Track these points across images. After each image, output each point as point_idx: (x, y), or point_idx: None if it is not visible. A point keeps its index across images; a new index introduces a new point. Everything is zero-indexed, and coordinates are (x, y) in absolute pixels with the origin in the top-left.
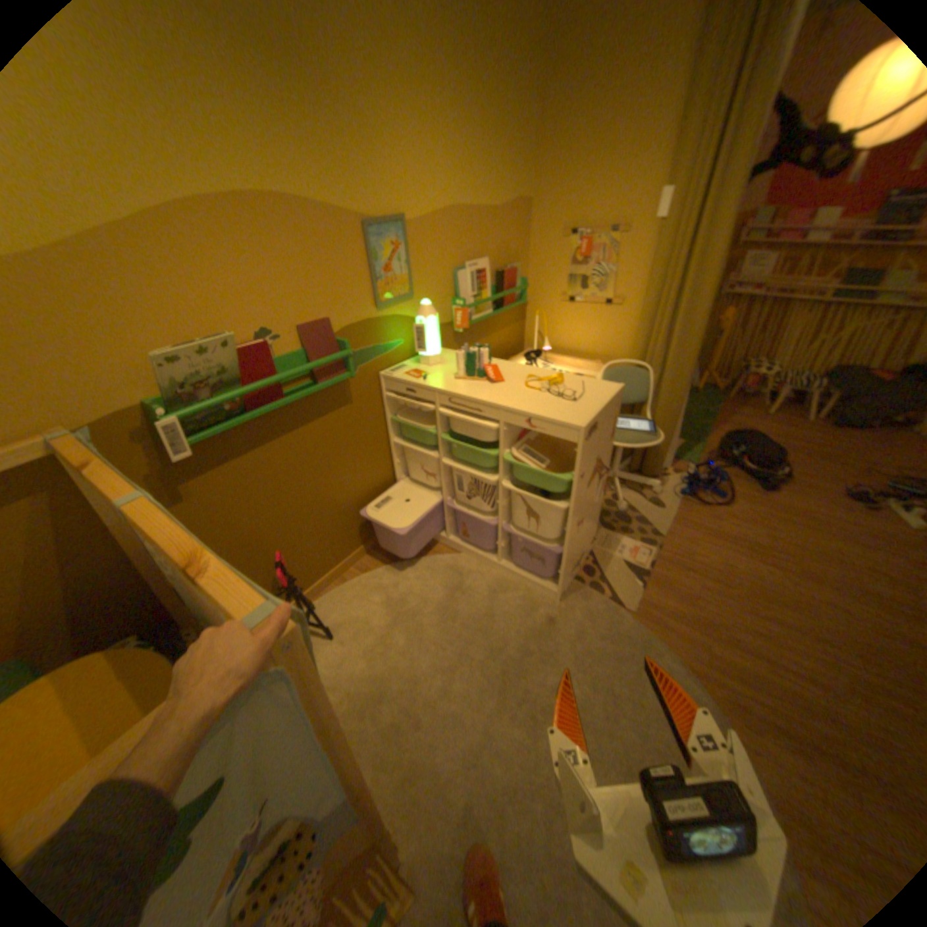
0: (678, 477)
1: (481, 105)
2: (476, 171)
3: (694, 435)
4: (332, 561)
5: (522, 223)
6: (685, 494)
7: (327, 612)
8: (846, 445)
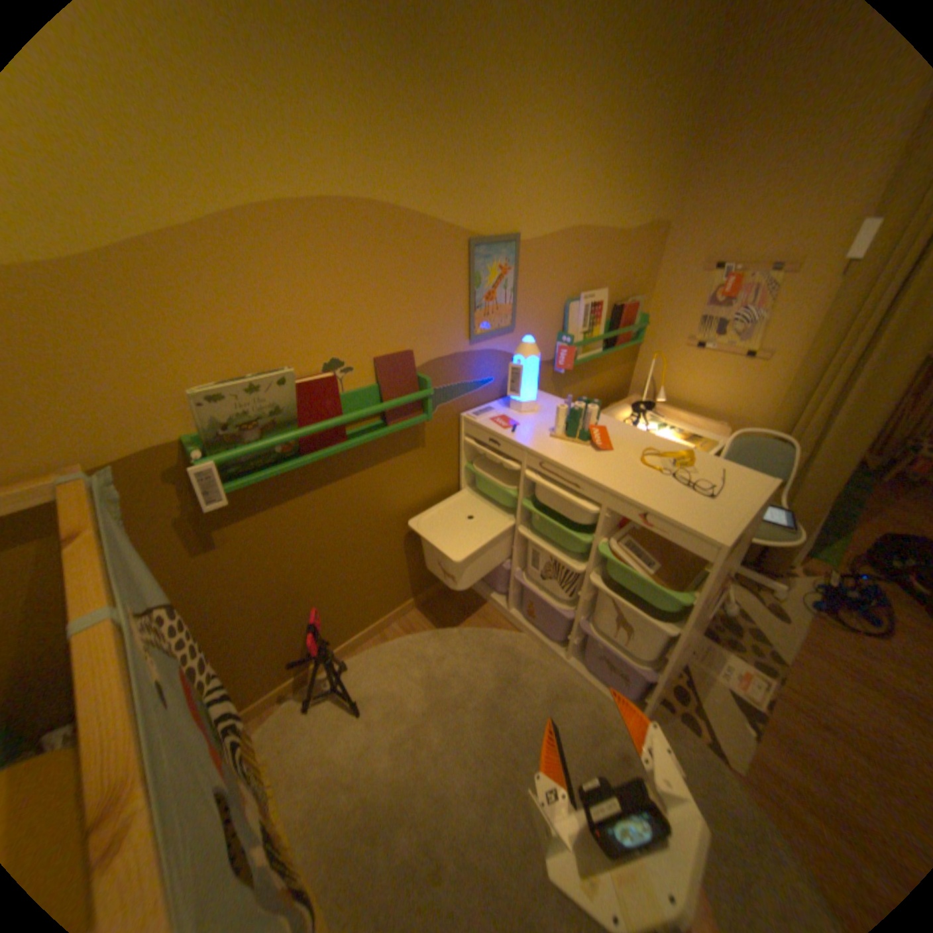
0: (811, 582)
1: (635, 107)
2: (614, 186)
3: (834, 527)
4: (375, 615)
5: (655, 249)
6: (821, 609)
7: (359, 678)
8: None
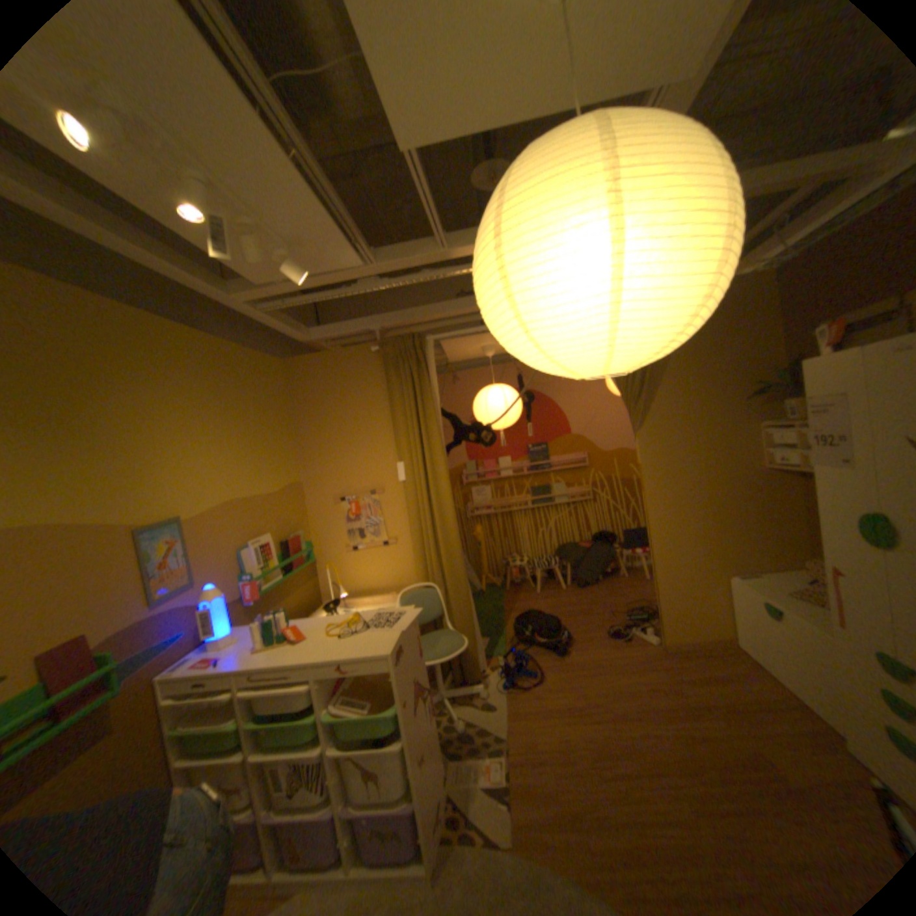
0: (497, 675)
1: (248, 432)
2: (250, 472)
3: (495, 631)
4: None
5: (298, 500)
6: (508, 689)
7: None
8: (592, 600)
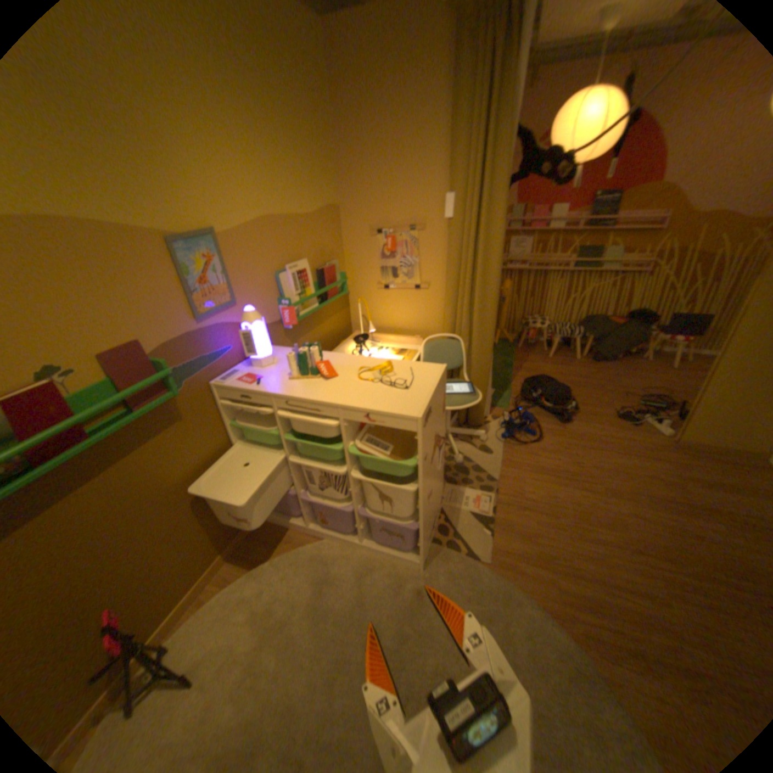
0: (497, 423)
1: (280, 126)
2: (284, 183)
3: (501, 384)
4: (184, 586)
5: (334, 225)
6: (506, 437)
7: (183, 650)
8: (606, 375)
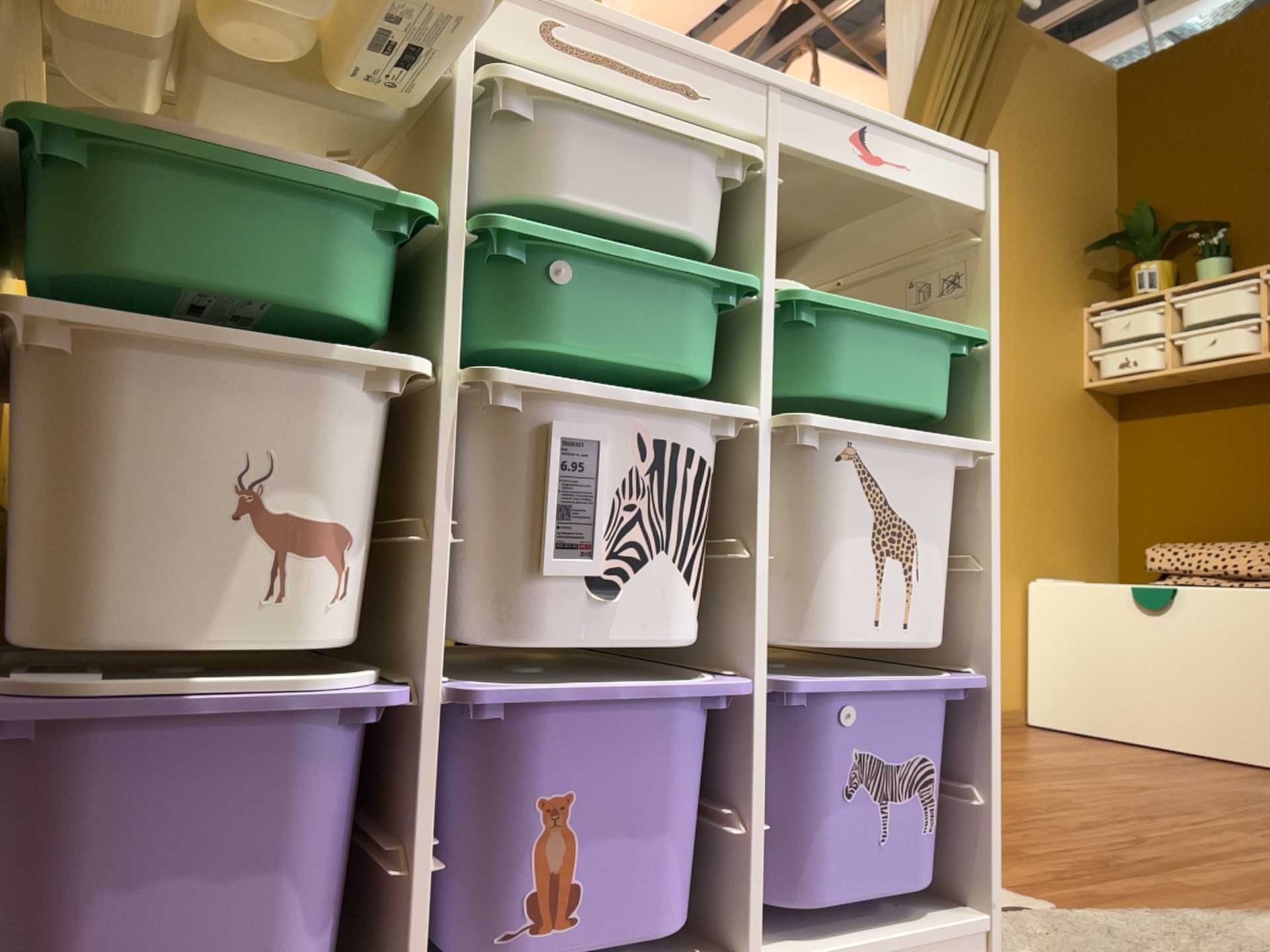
0: None
1: None
2: None
3: None
4: None
5: None
6: None
7: None
8: None
